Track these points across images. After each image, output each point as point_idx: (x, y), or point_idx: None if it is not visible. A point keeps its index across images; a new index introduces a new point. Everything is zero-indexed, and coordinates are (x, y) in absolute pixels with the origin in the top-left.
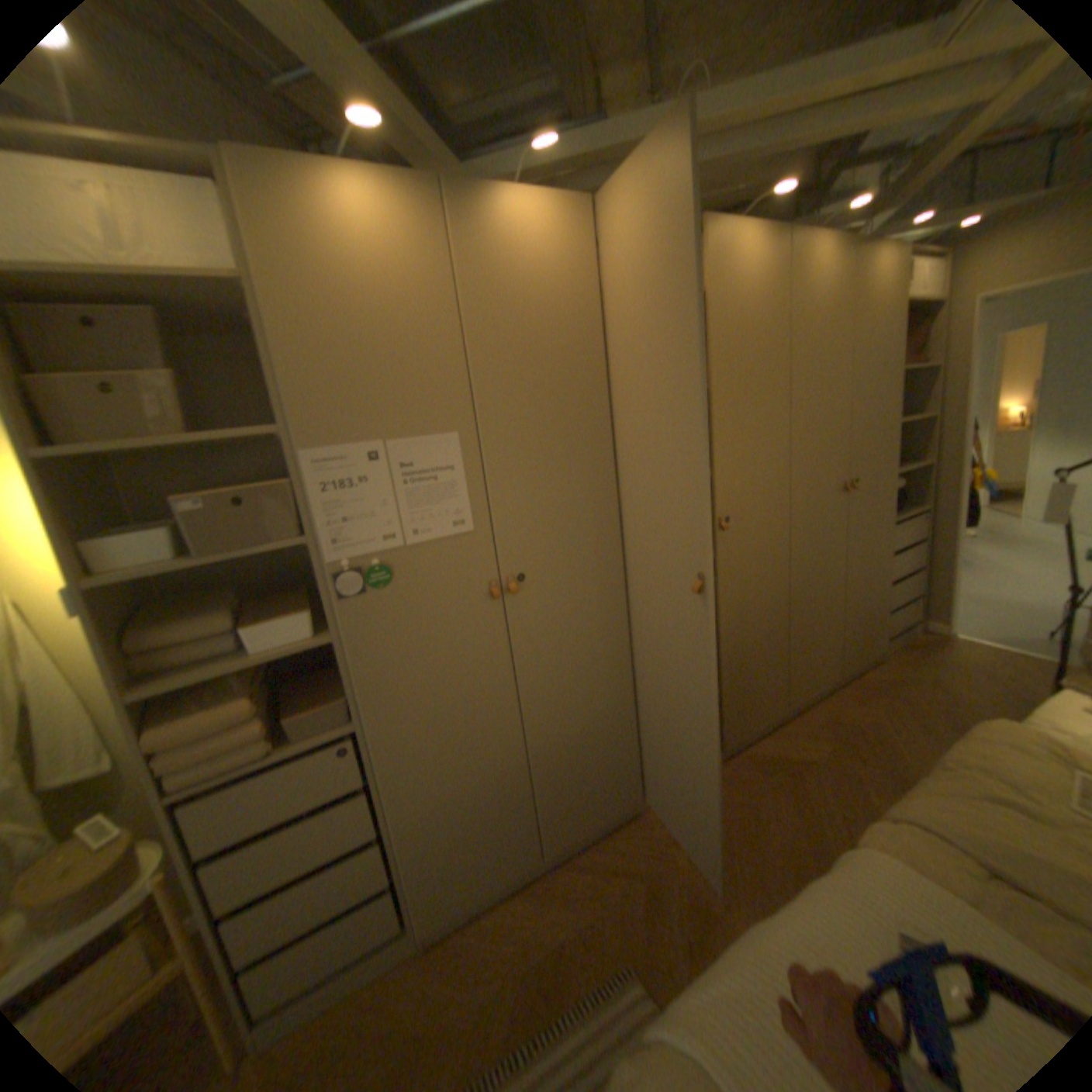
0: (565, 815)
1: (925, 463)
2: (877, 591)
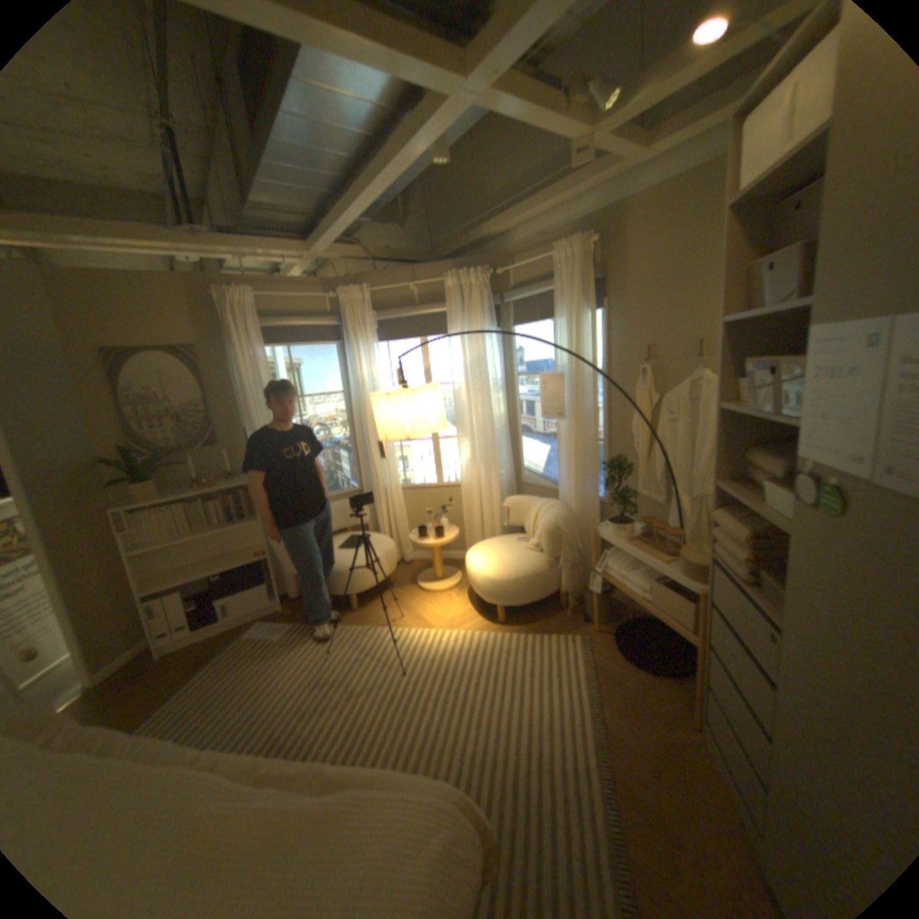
0: None
1: None
2: None
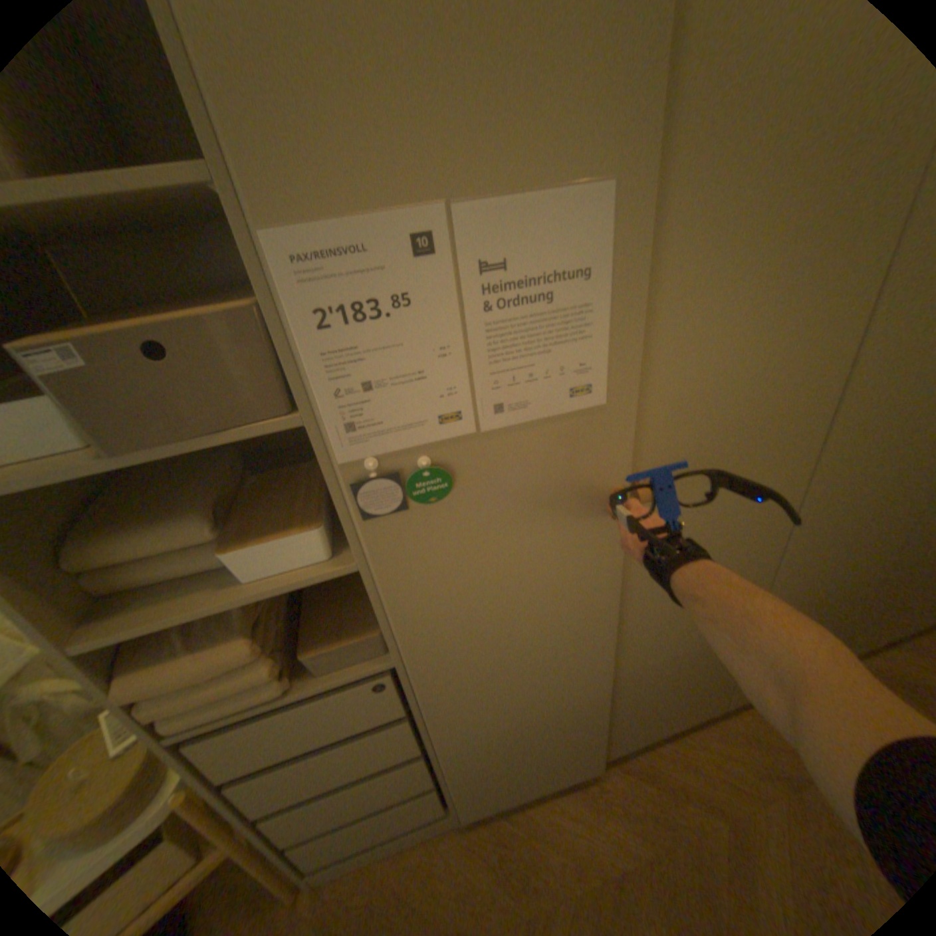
0: (638, 728)
1: None
2: None
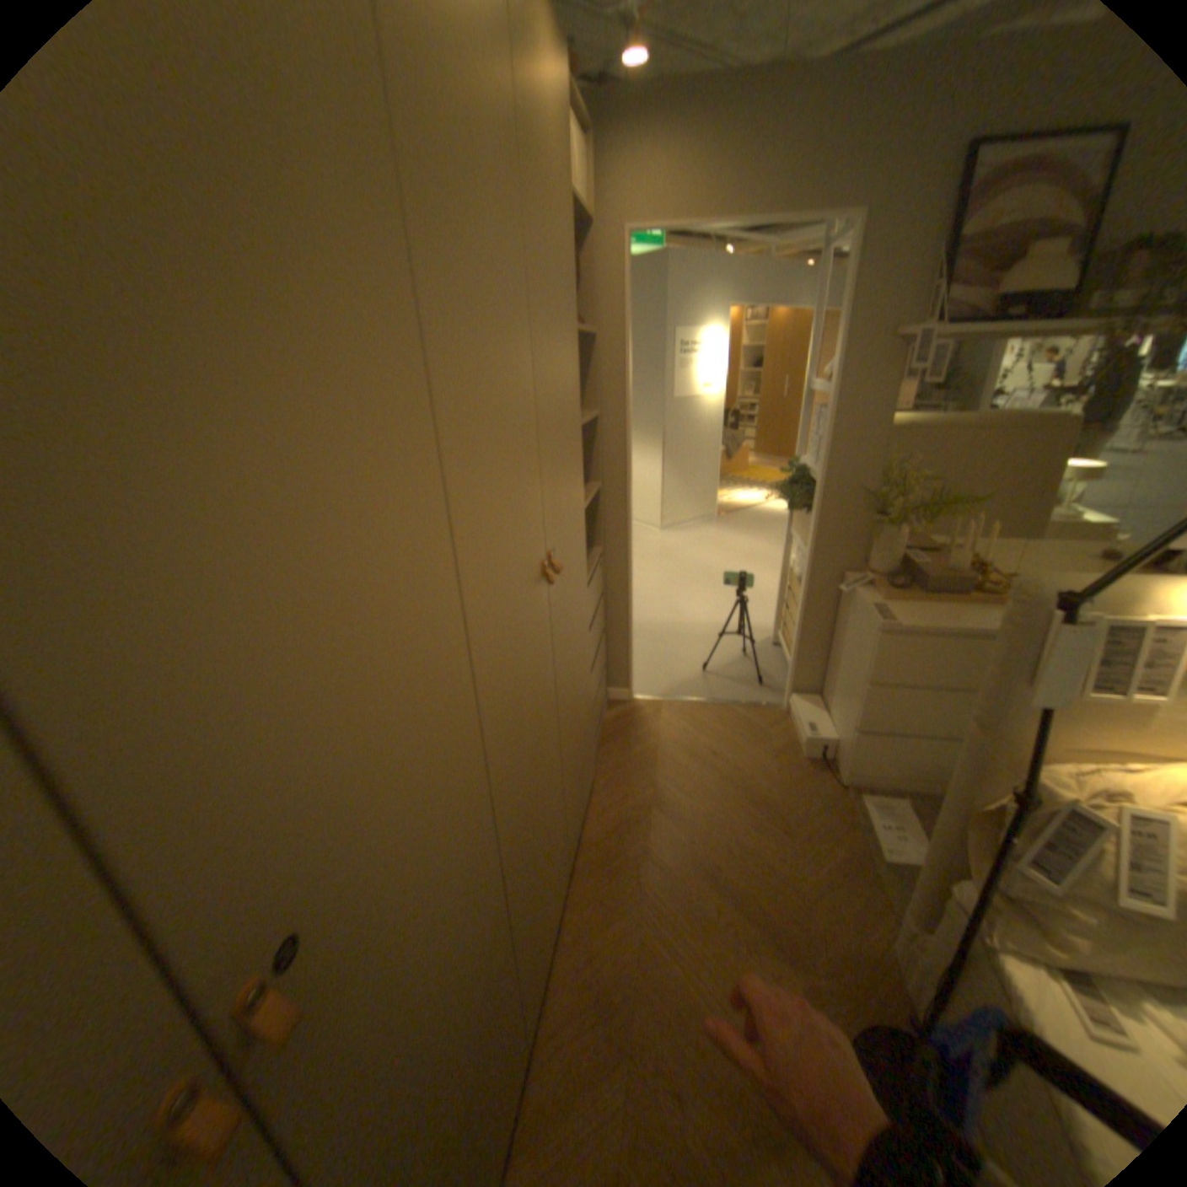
0: None
1: (590, 487)
2: (584, 709)
